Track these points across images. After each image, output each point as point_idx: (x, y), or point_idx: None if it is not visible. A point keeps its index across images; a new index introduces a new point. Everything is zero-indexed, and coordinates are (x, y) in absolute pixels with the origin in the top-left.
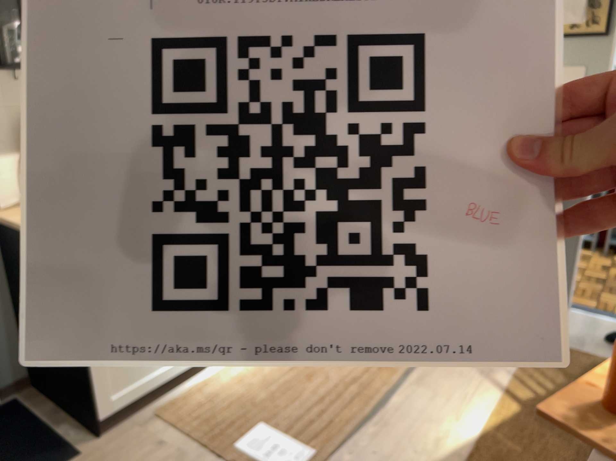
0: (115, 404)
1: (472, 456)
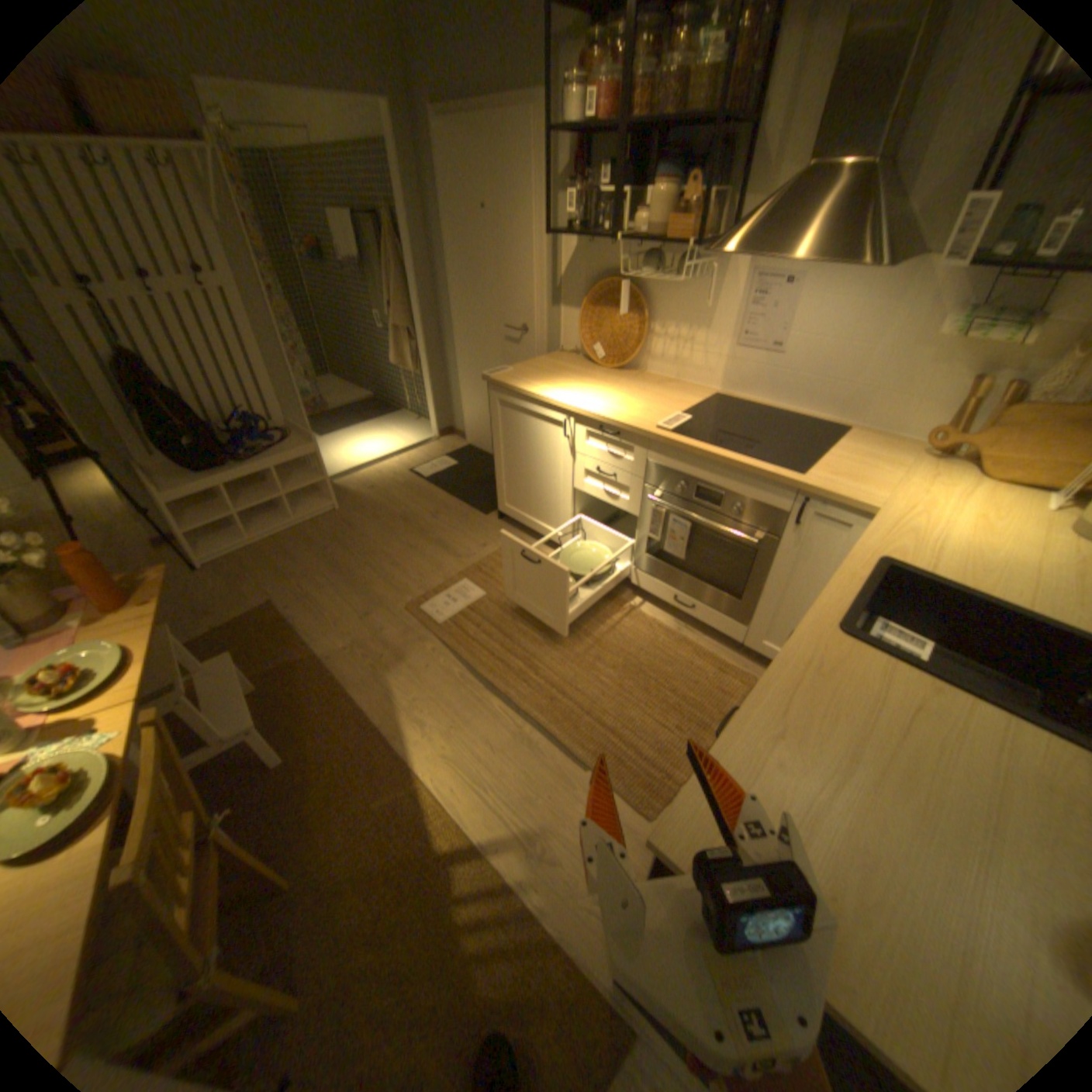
0: (506, 509)
1: (389, 746)
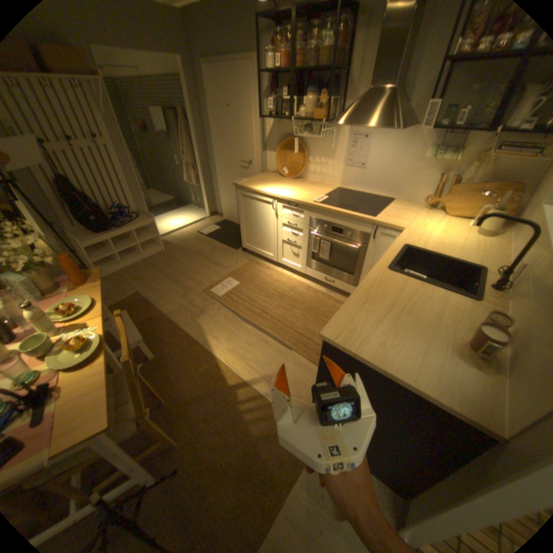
0: (245, 246)
1: (203, 347)
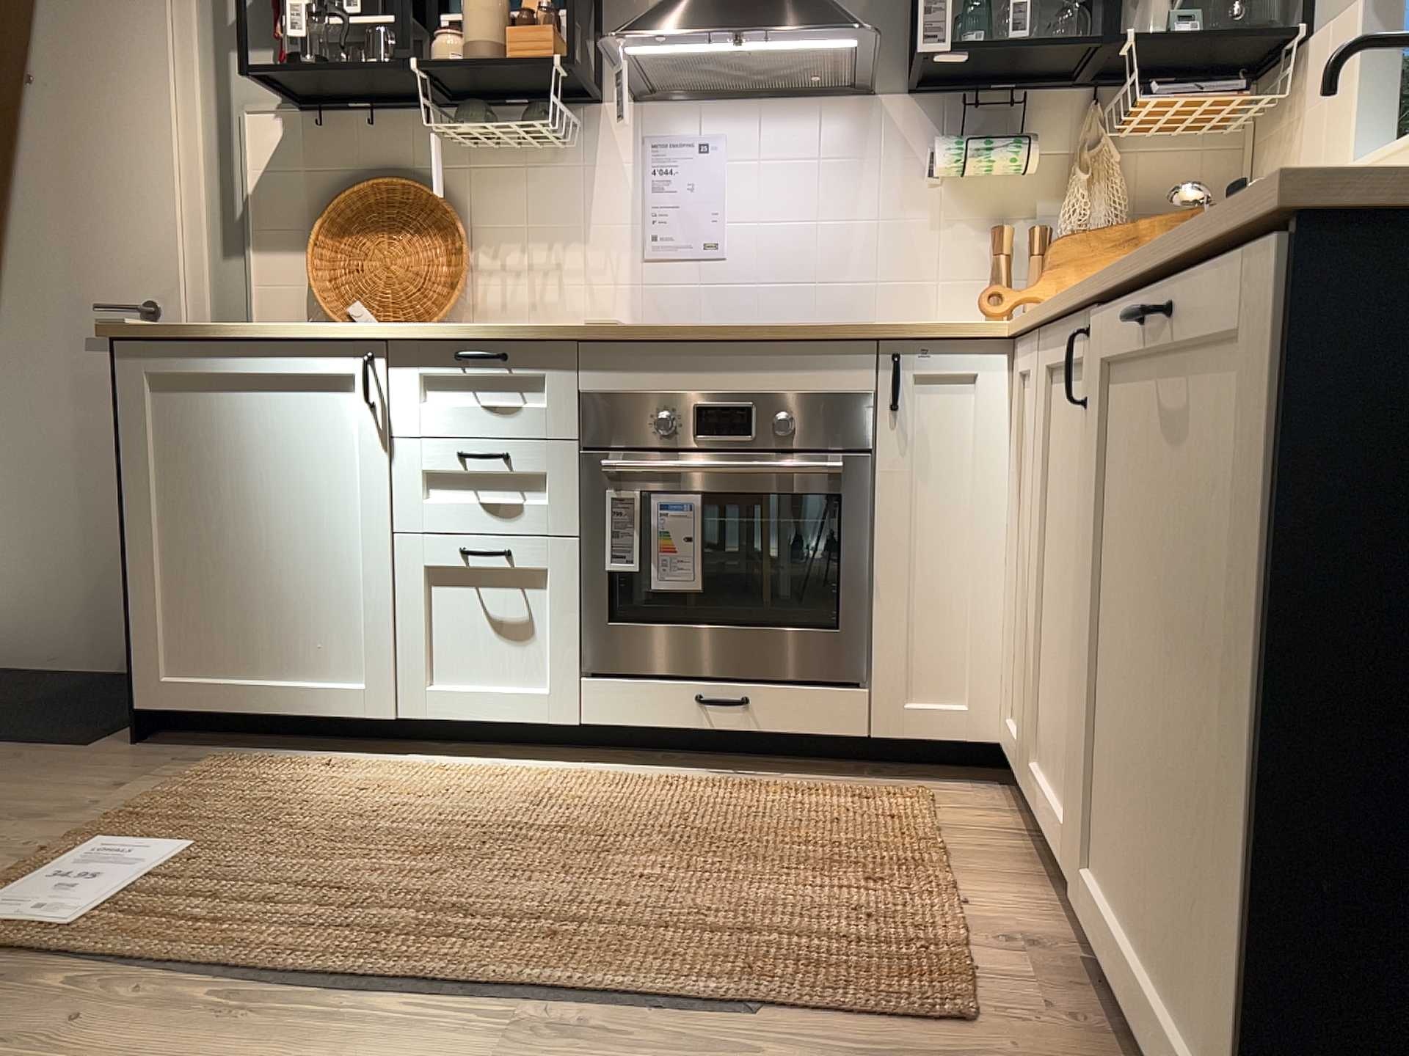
0: (166, 691)
1: None
